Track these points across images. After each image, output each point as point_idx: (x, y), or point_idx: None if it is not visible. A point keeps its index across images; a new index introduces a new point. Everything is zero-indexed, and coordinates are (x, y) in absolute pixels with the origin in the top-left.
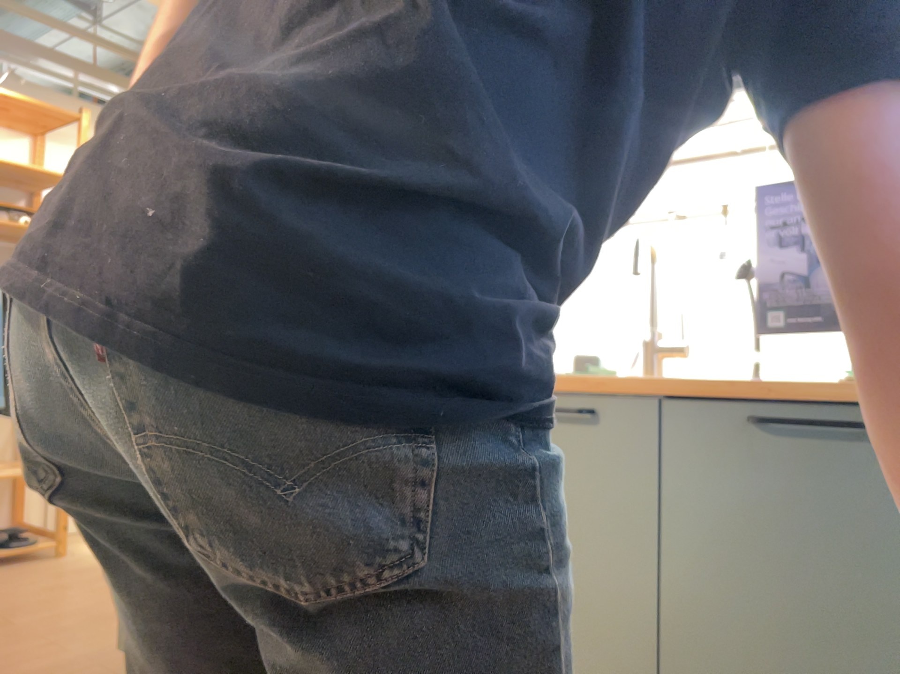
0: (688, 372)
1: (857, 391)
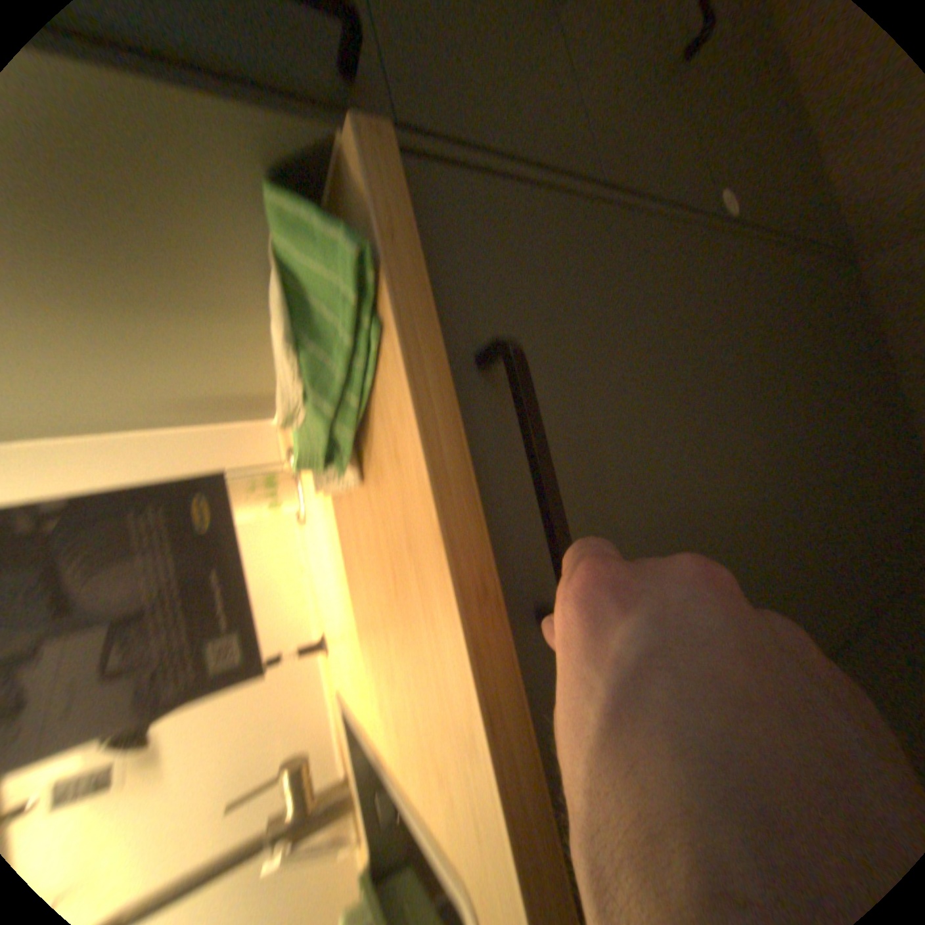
0: (318, 740)
1: (438, 376)
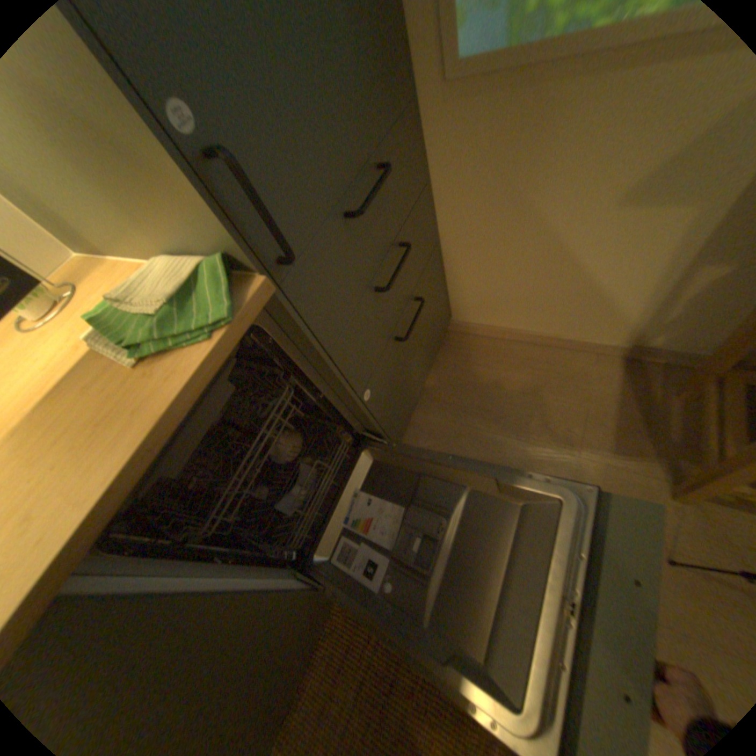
0: None
1: (206, 376)
